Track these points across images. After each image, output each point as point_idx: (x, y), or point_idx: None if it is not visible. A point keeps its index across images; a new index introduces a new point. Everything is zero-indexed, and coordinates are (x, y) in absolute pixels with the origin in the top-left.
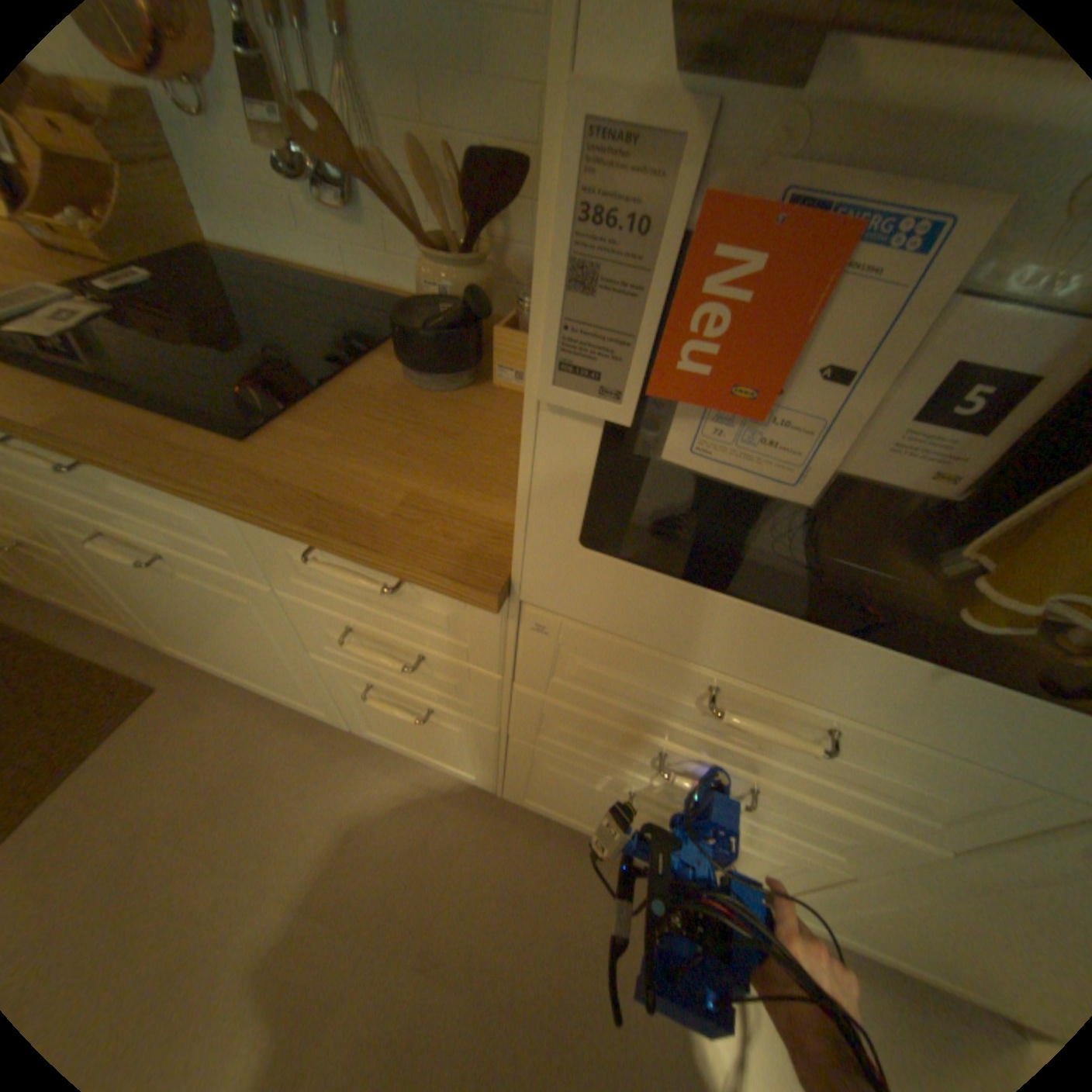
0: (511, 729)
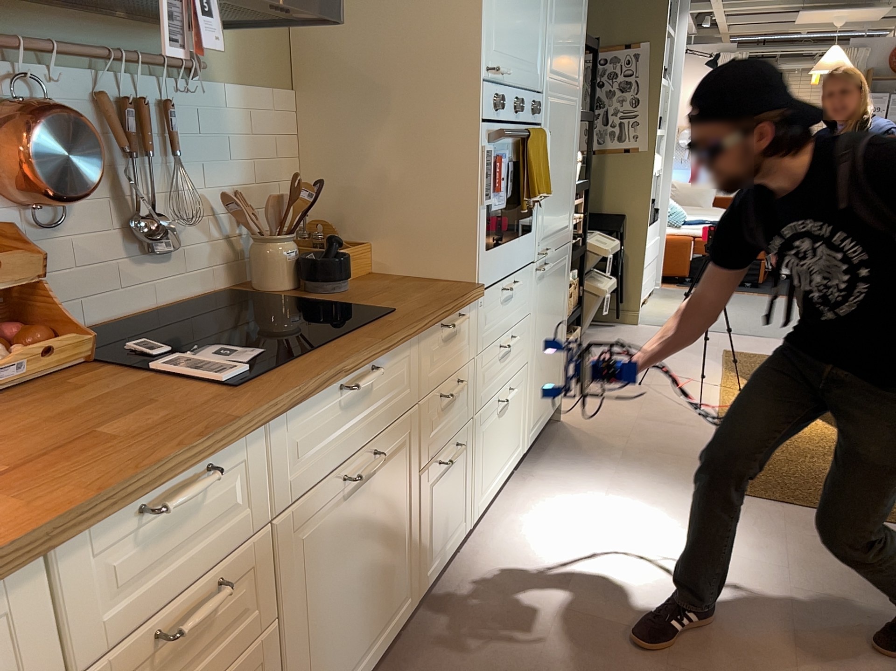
0: (475, 406)
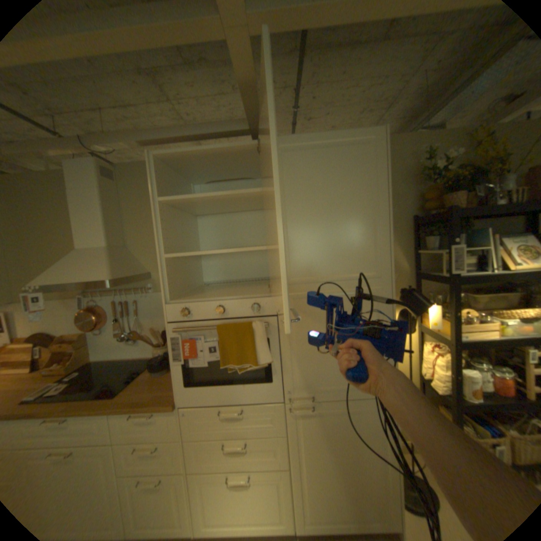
0: (185, 470)
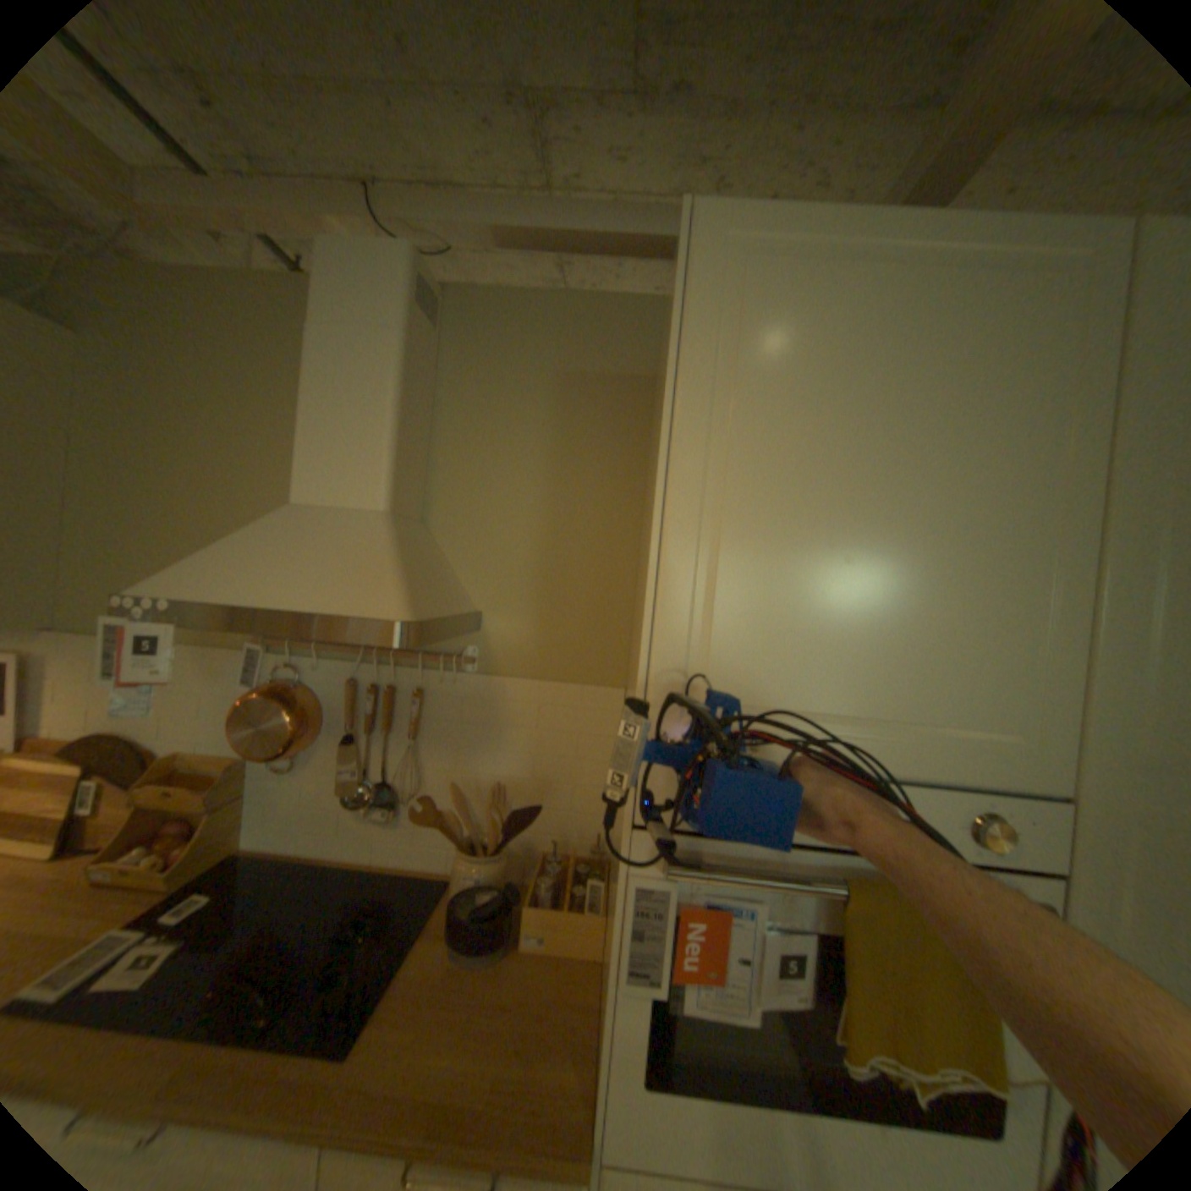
0: None
